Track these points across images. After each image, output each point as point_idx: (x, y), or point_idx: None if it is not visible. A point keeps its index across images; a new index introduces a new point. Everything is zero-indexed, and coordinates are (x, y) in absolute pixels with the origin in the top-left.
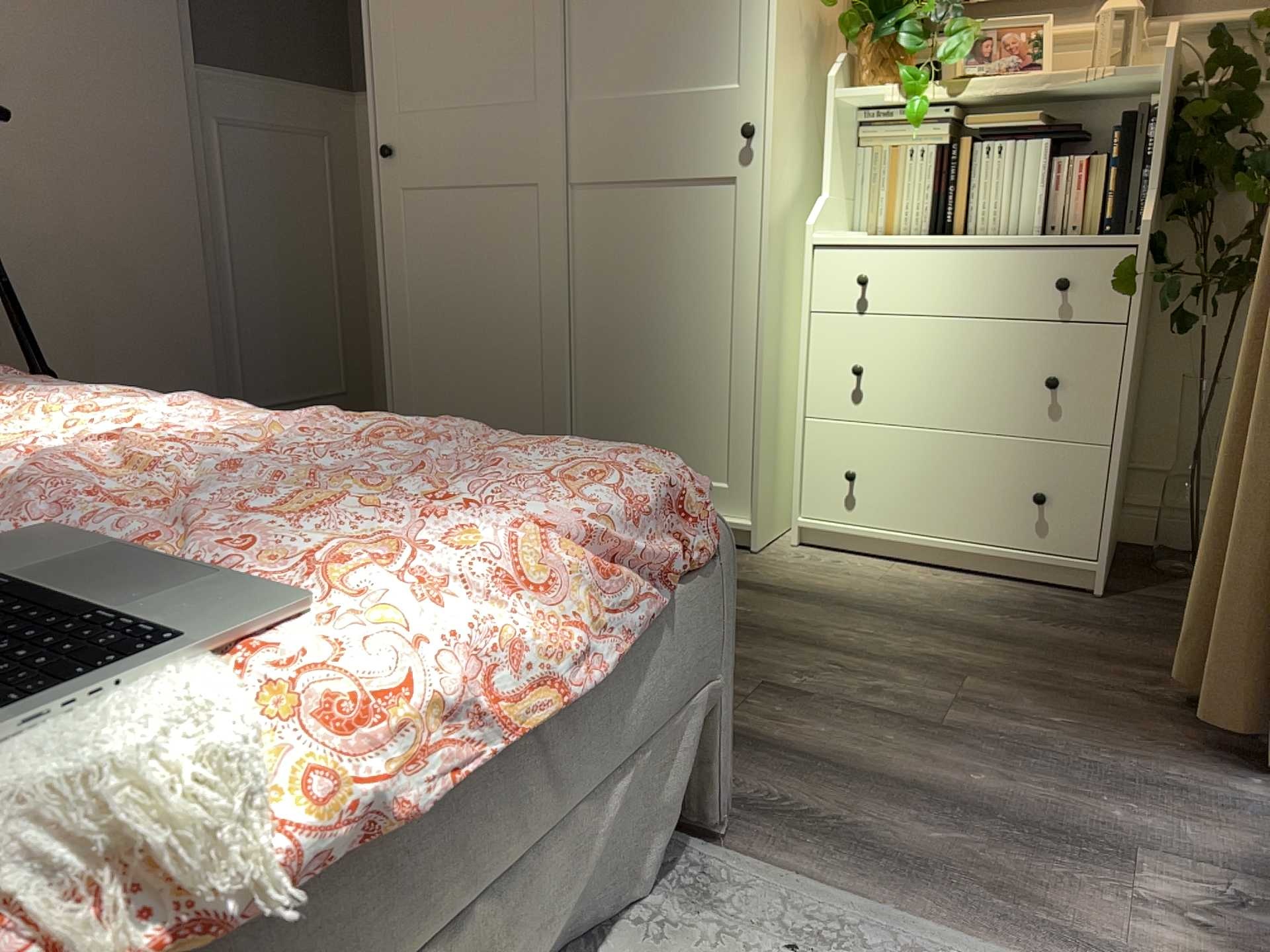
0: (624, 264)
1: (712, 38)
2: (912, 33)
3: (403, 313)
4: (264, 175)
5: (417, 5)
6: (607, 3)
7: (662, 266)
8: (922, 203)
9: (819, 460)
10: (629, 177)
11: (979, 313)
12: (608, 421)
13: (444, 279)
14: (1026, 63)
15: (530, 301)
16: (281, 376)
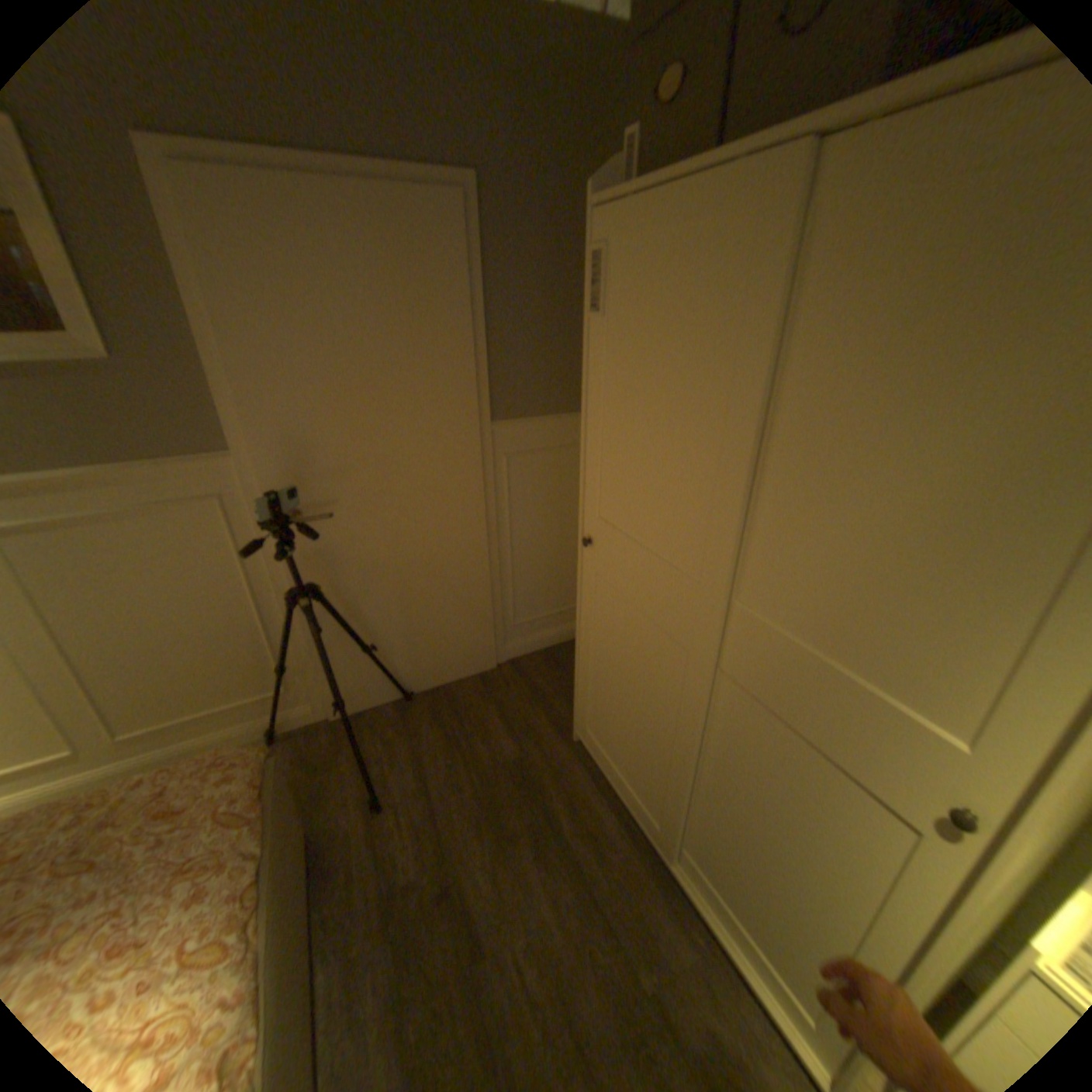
0: (755, 772)
1: (946, 666)
2: None
3: (586, 650)
4: (536, 484)
5: (617, 438)
6: (798, 532)
7: (795, 811)
8: None
9: None
10: (779, 713)
11: None
12: (713, 855)
13: (612, 652)
14: None
15: (667, 724)
16: (538, 603)
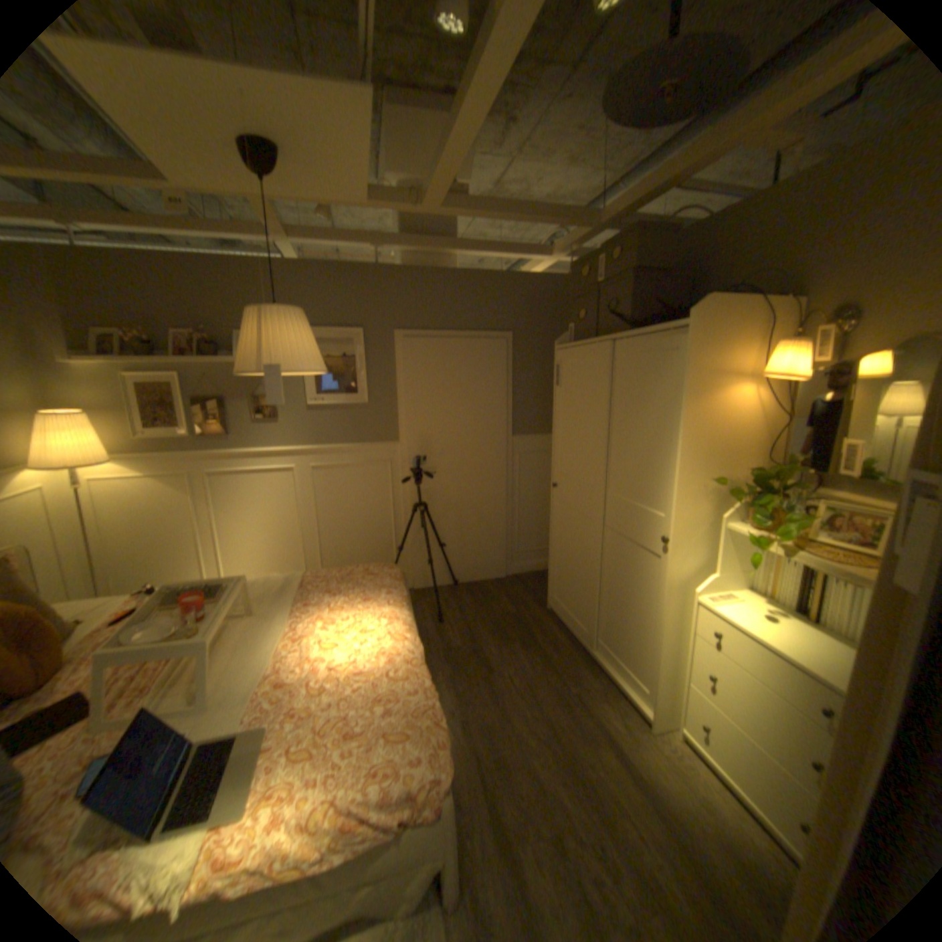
0: (620, 569)
1: (657, 490)
2: (763, 516)
3: (554, 546)
4: (534, 470)
5: (566, 435)
6: (622, 458)
7: (632, 578)
8: (793, 591)
9: (694, 709)
10: (623, 534)
11: (778, 693)
12: (610, 630)
13: (566, 540)
14: (867, 541)
15: (588, 565)
16: (532, 541)
